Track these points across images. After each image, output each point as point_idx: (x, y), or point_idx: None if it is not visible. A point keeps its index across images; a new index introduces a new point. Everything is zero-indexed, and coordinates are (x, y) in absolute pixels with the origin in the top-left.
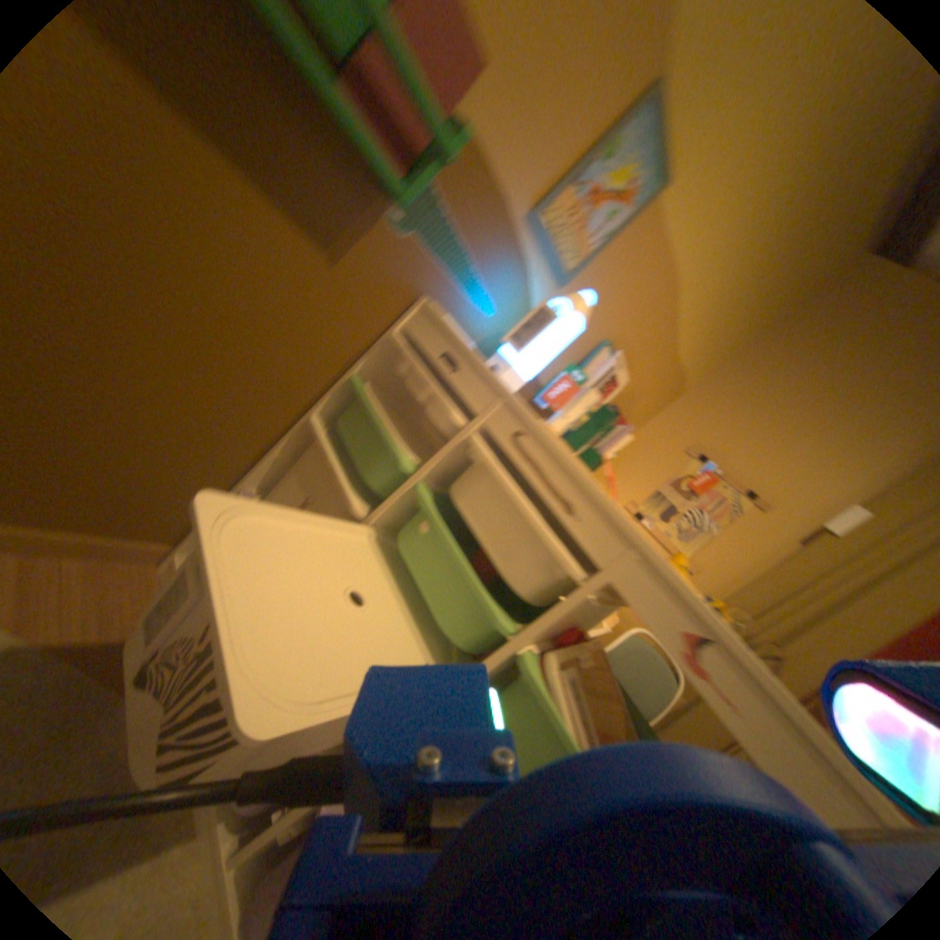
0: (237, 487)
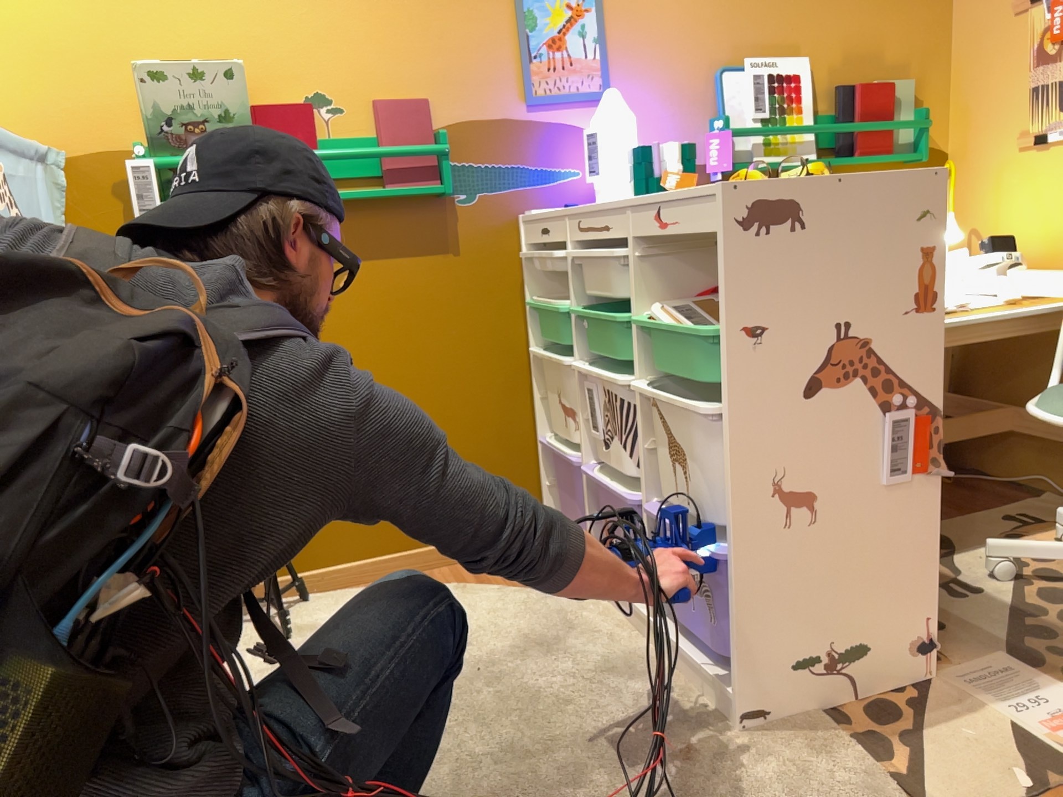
0: (537, 441)
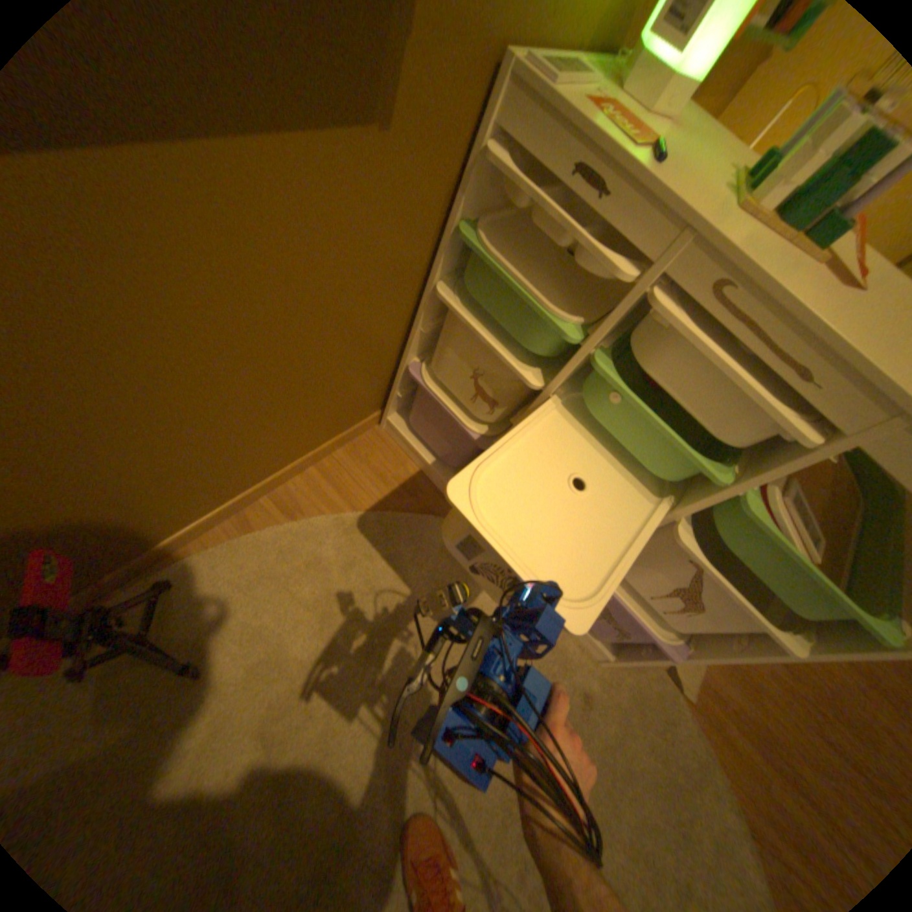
0: (399, 360)
